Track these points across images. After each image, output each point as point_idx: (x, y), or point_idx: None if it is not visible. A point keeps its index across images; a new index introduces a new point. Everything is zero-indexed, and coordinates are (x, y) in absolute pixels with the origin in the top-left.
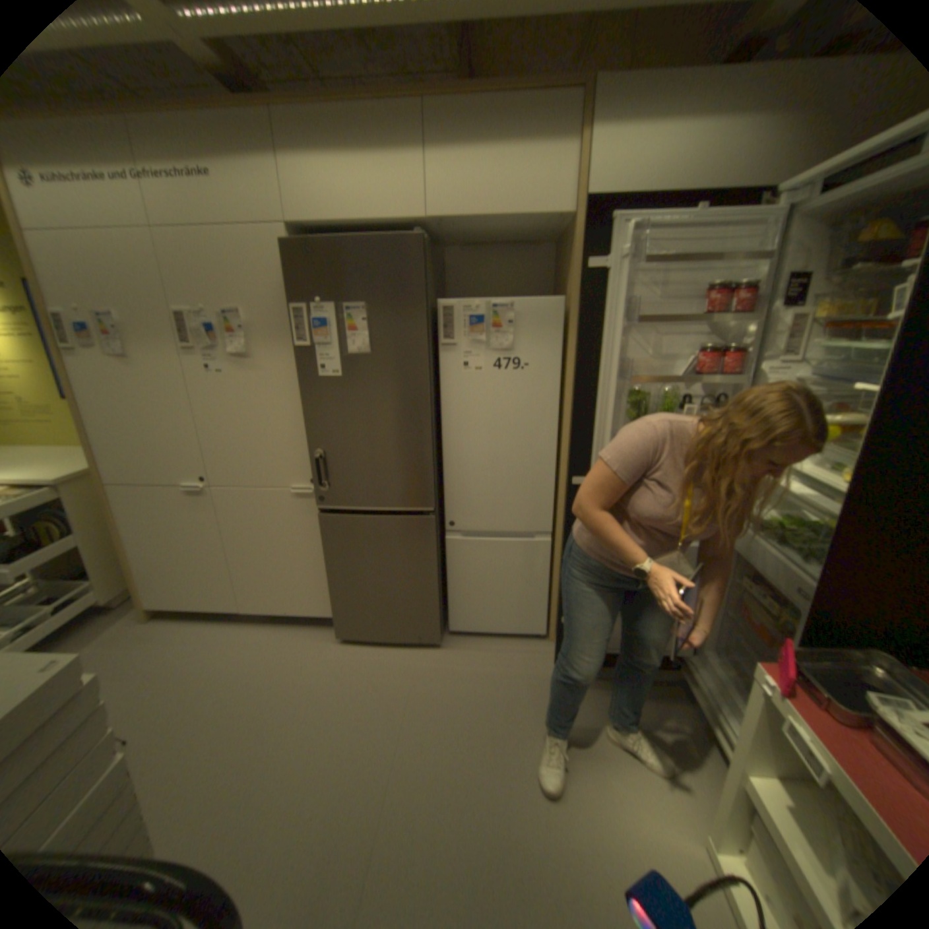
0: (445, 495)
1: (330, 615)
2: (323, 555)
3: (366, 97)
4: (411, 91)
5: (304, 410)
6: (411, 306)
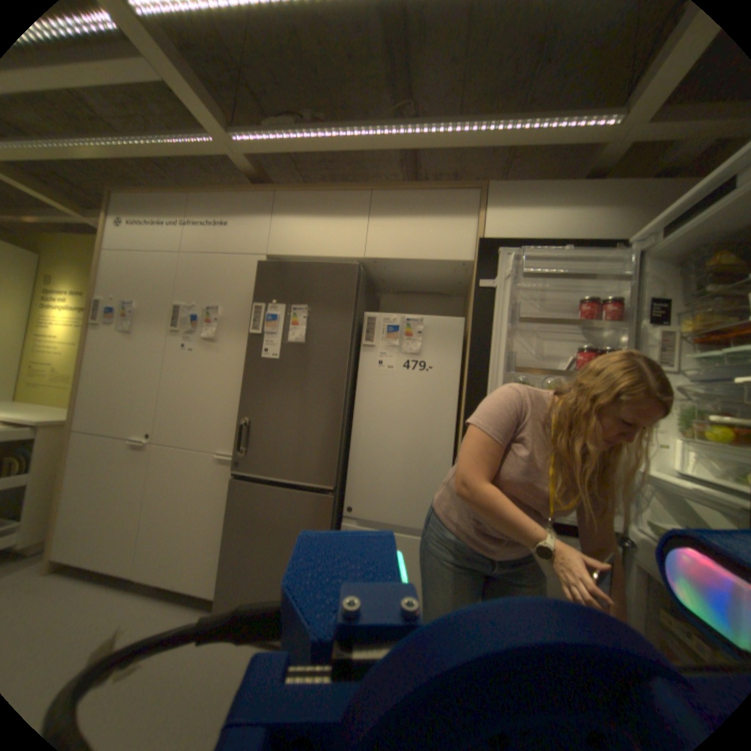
0: (348, 480)
1: (215, 598)
2: (225, 526)
3: (335, 188)
4: (364, 186)
5: (244, 386)
6: (341, 311)
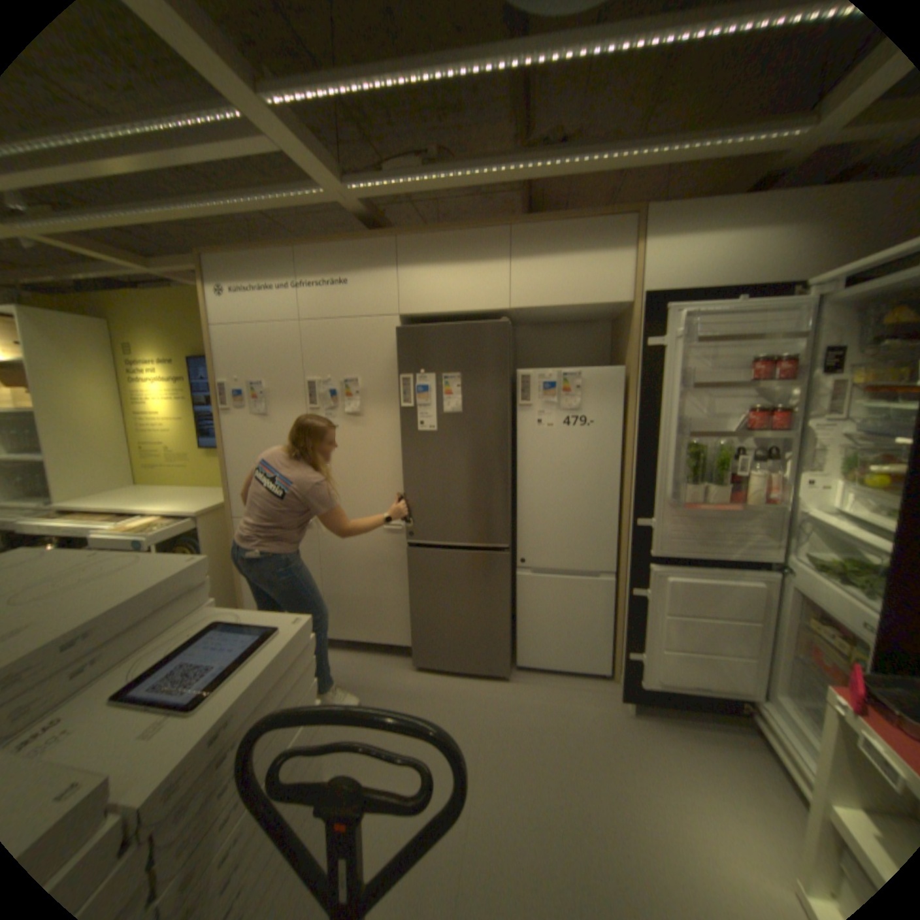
0: (517, 535)
1: (407, 644)
2: (405, 586)
3: (468, 227)
4: (503, 222)
5: (400, 458)
6: (497, 376)
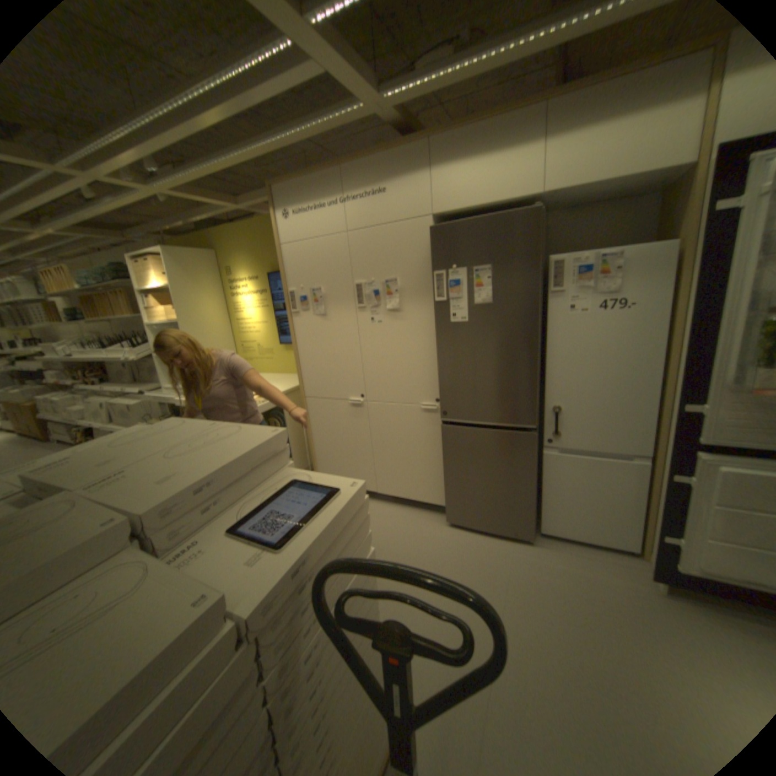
0: (544, 416)
1: (441, 504)
2: (439, 457)
3: (500, 112)
4: (538, 98)
5: (434, 347)
6: (528, 263)
